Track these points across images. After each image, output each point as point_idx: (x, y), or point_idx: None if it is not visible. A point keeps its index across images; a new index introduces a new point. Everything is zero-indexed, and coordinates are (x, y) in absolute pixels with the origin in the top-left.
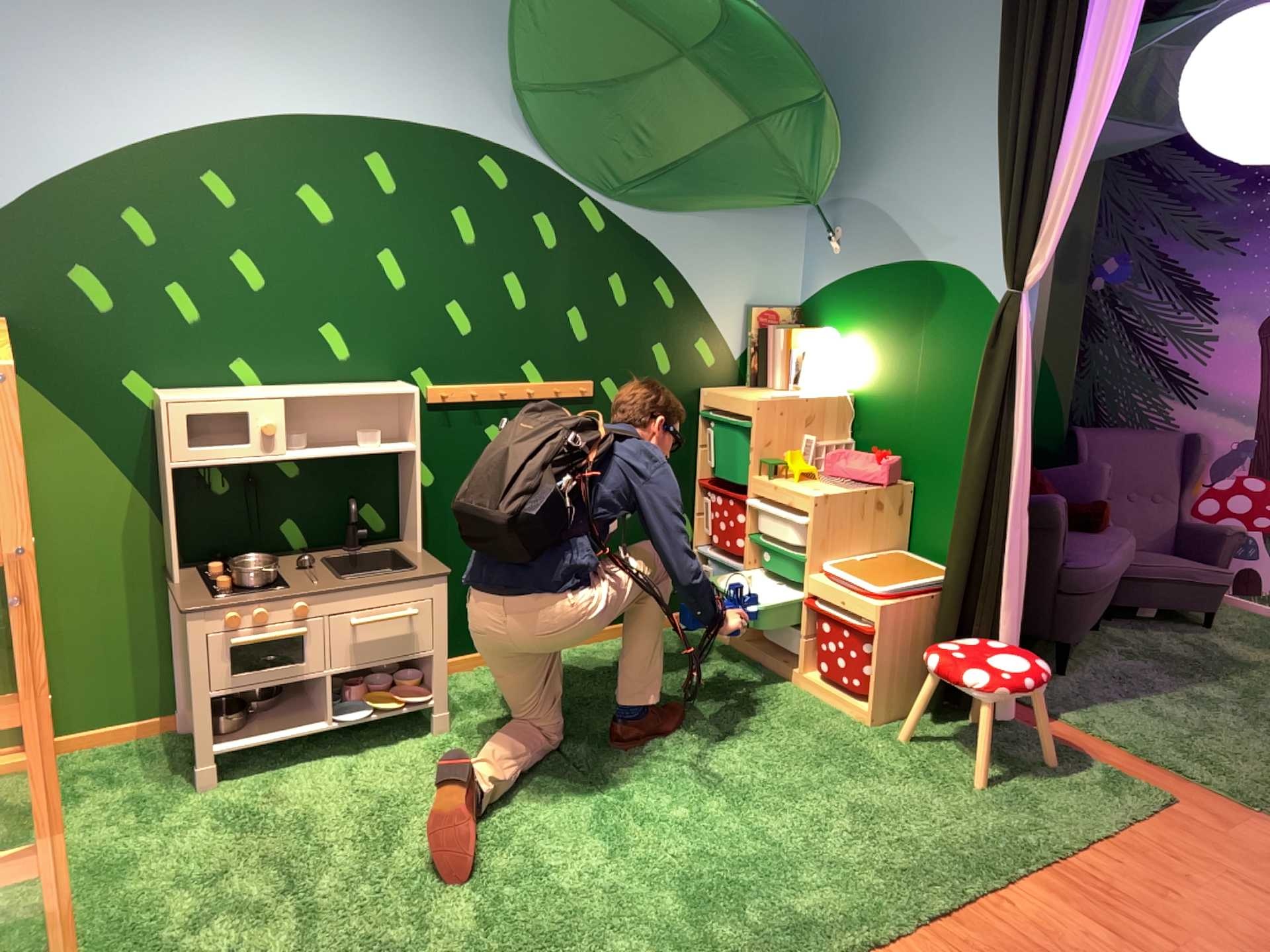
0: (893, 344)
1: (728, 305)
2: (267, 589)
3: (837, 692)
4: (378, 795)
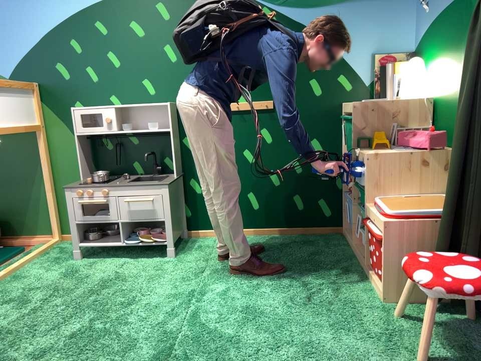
0: (453, 55)
1: (360, 53)
2: (95, 184)
3: (378, 281)
4: (113, 278)
